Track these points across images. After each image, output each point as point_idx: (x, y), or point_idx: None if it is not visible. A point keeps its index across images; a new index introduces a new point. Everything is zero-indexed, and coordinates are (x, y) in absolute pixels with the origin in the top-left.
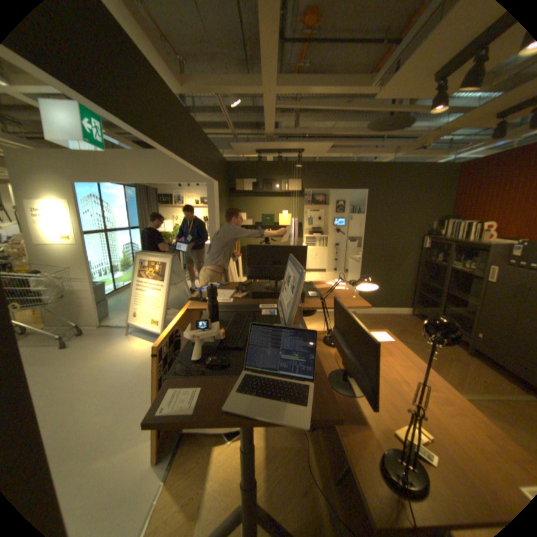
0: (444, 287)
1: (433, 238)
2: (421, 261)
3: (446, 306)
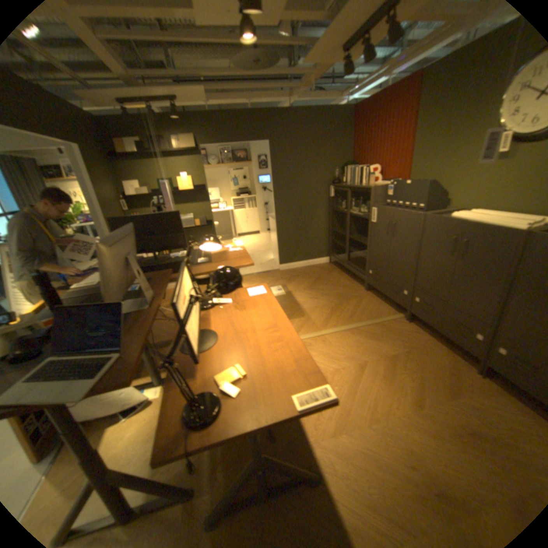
0: (348, 233)
1: (335, 186)
2: (329, 211)
3: (349, 250)
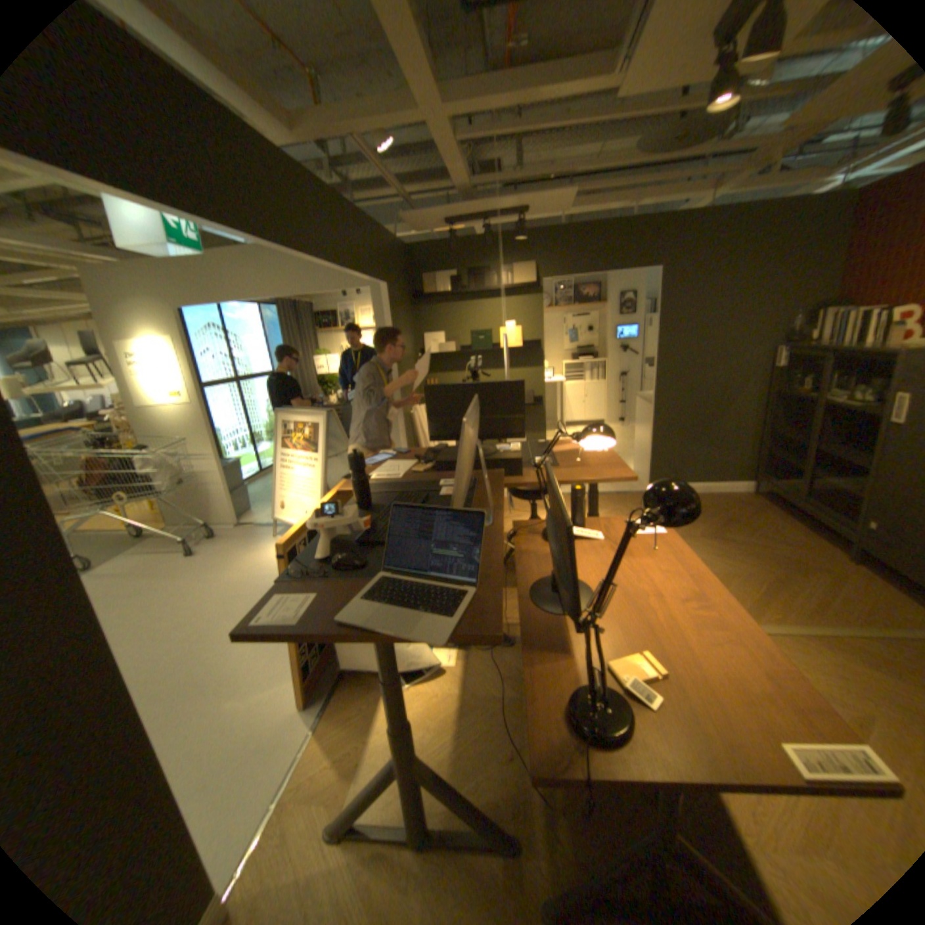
0: (814, 440)
1: (793, 348)
2: (771, 394)
3: (815, 475)
